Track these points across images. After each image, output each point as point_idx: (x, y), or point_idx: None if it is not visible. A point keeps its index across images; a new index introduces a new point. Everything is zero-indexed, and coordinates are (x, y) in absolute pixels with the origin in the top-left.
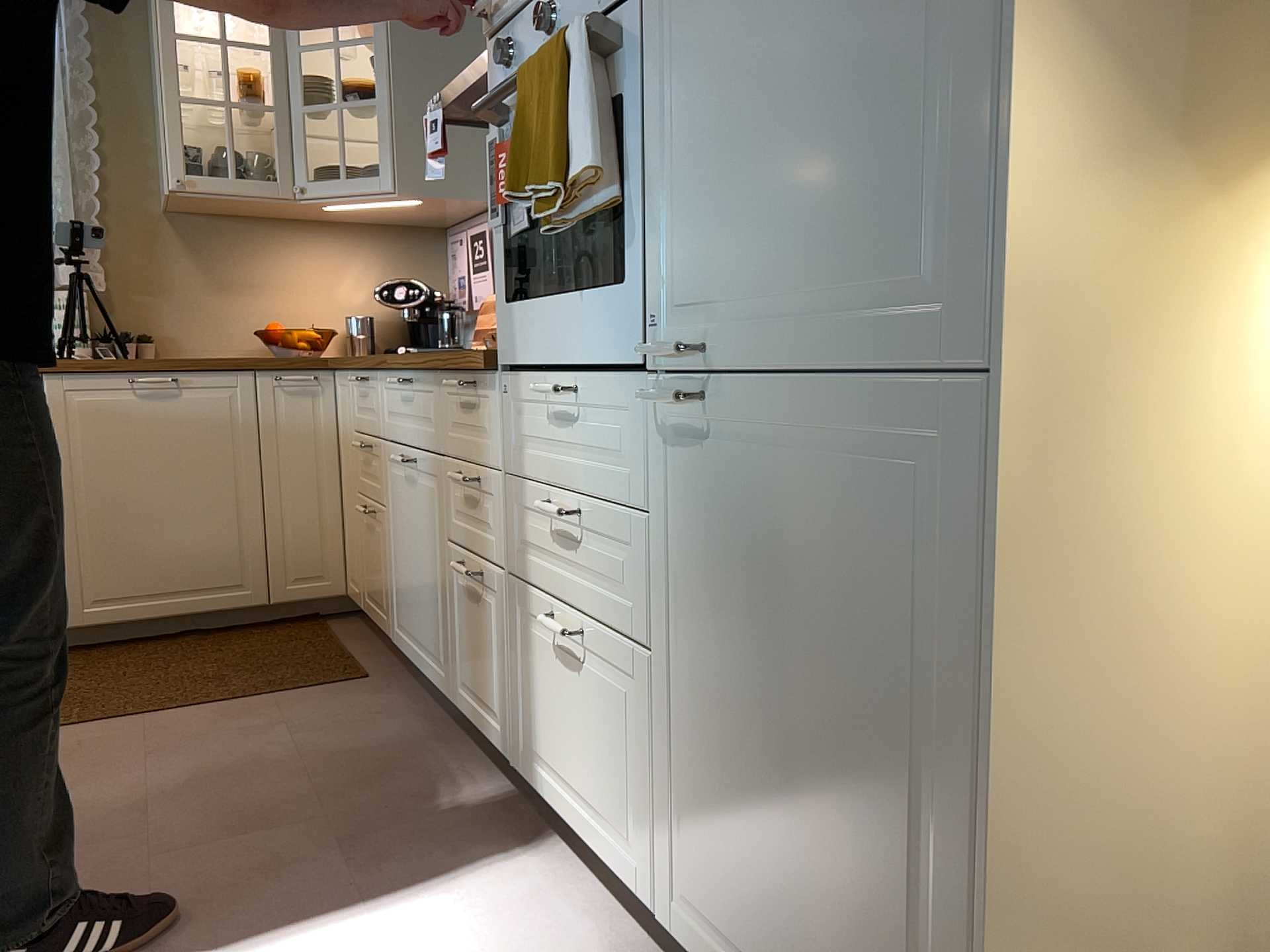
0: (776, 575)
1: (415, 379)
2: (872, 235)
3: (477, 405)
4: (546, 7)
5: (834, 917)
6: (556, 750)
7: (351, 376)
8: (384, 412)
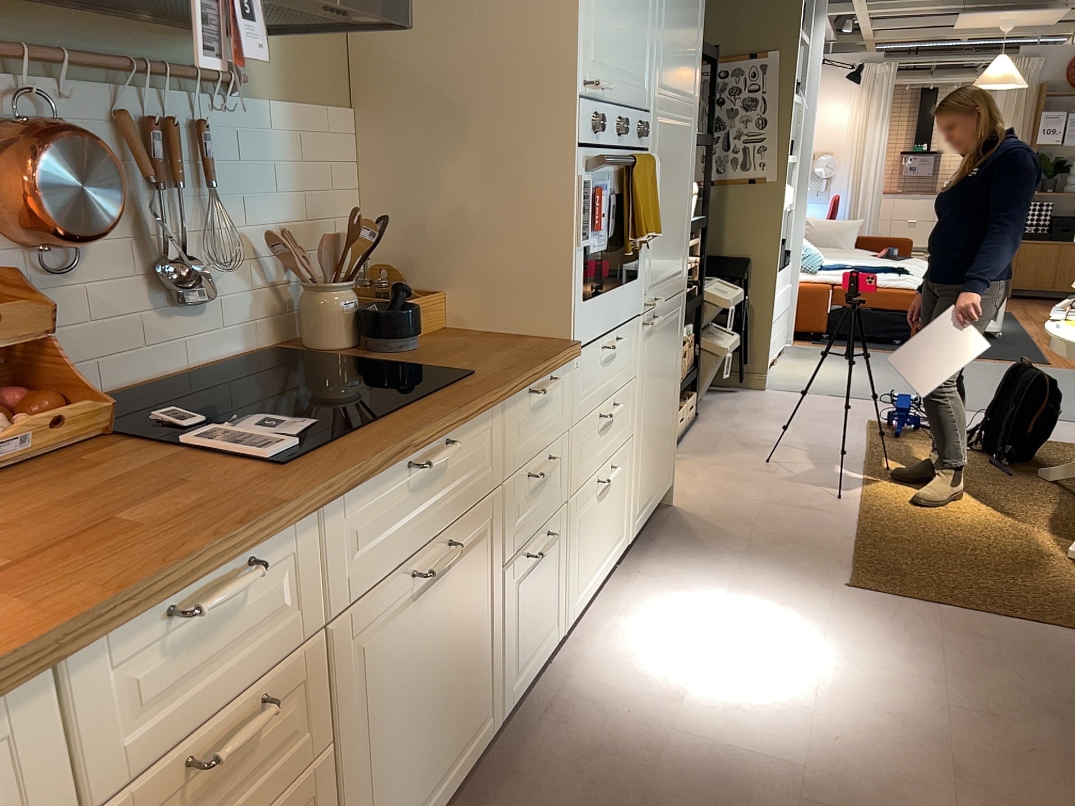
0: (661, 363)
1: (454, 435)
2: (678, 259)
3: (549, 396)
4: (630, 126)
5: (663, 447)
6: (593, 558)
7: (73, 667)
8: (334, 569)
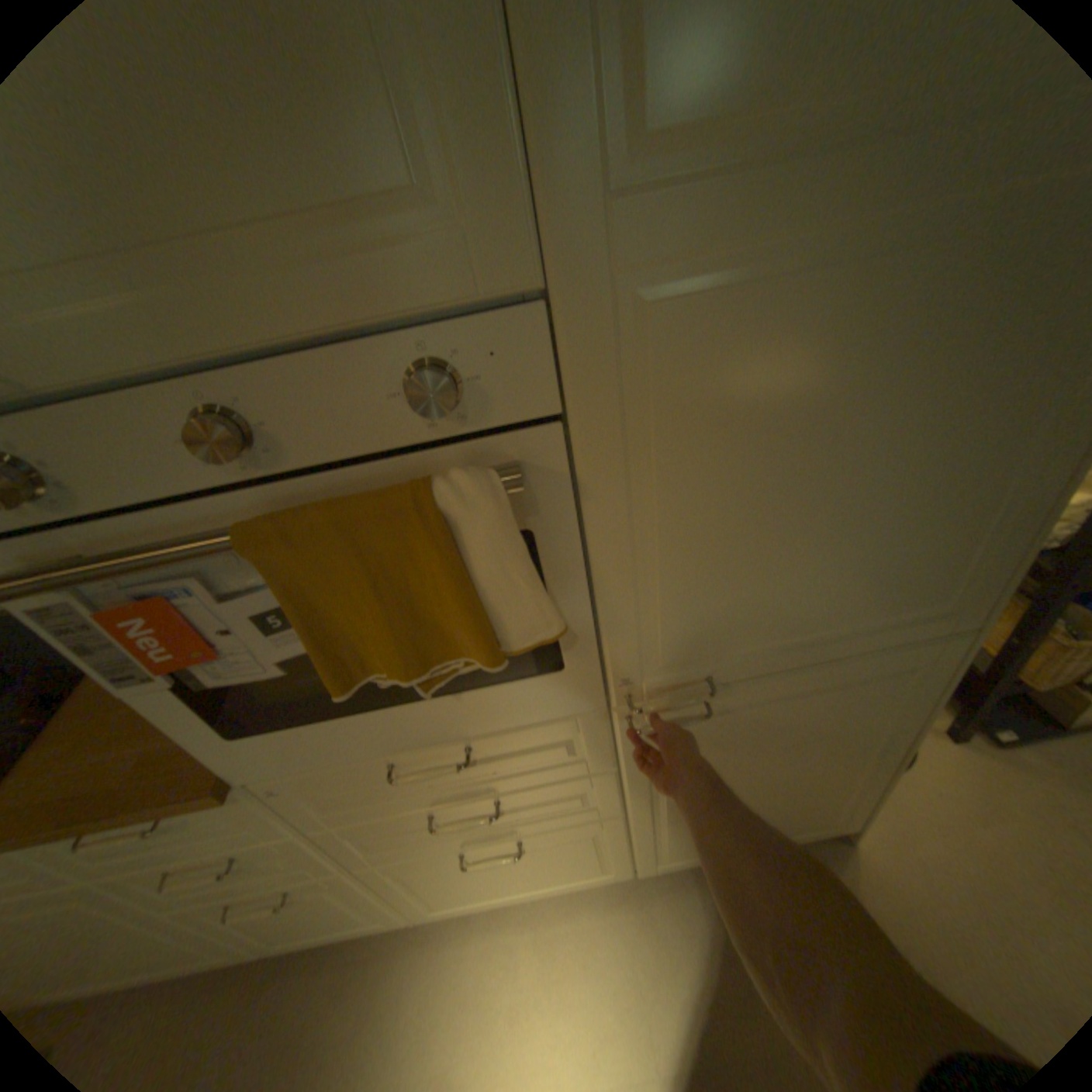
0: (765, 746)
1: None
2: (900, 595)
3: (174, 826)
4: (221, 431)
5: (791, 813)
6: (480, 894)
7: None
8: None
